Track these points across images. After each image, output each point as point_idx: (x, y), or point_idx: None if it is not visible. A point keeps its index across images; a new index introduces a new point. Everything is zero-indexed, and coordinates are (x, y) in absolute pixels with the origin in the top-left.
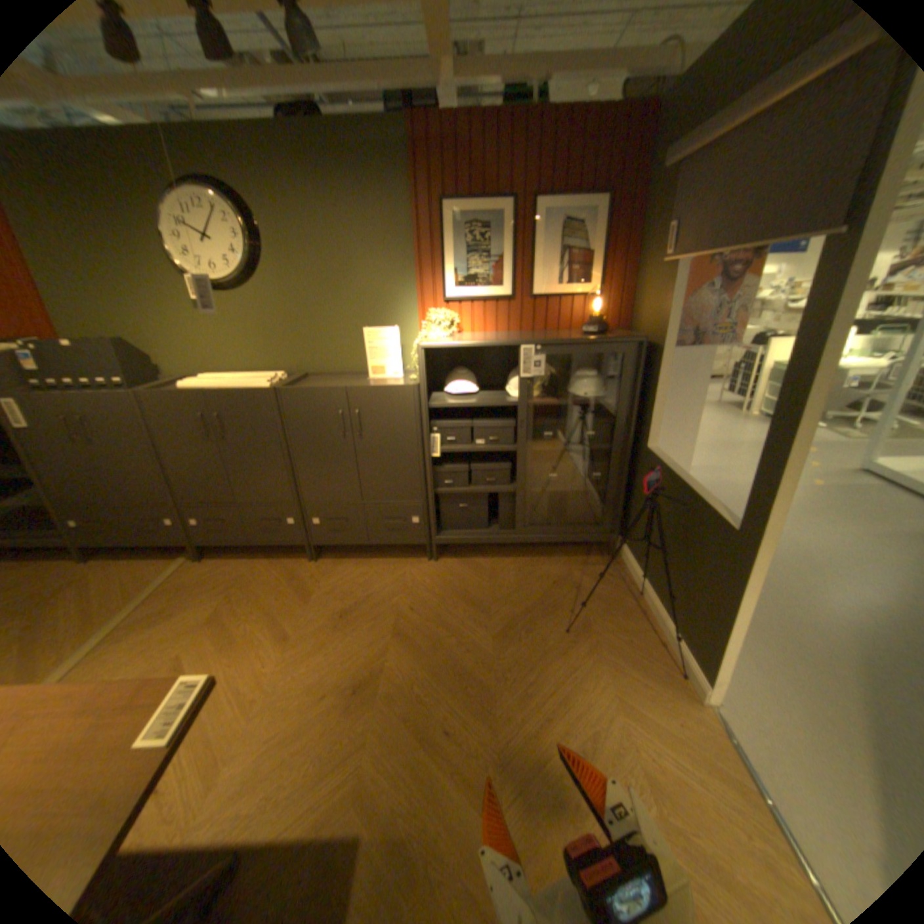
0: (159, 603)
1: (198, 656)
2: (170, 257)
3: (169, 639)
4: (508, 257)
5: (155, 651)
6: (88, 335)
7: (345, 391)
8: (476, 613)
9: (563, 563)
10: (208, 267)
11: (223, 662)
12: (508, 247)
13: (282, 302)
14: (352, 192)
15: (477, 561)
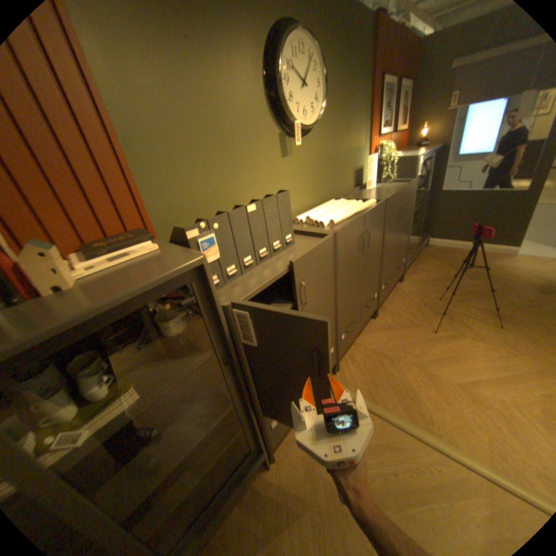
0: (385, 396)
1: (460, 374)
2: (285, 101)
3: (436, 390)
4: (394, 110)
5: (448, 397)
6: (188, 209)
7: (403, 190)
8: (452, 280)
9: (423, 255)
10: (302, 113)
11: (469, 363)
12: (394, 105)
13: (326, 144)
14: (357, 61)
15: (409, 272)
